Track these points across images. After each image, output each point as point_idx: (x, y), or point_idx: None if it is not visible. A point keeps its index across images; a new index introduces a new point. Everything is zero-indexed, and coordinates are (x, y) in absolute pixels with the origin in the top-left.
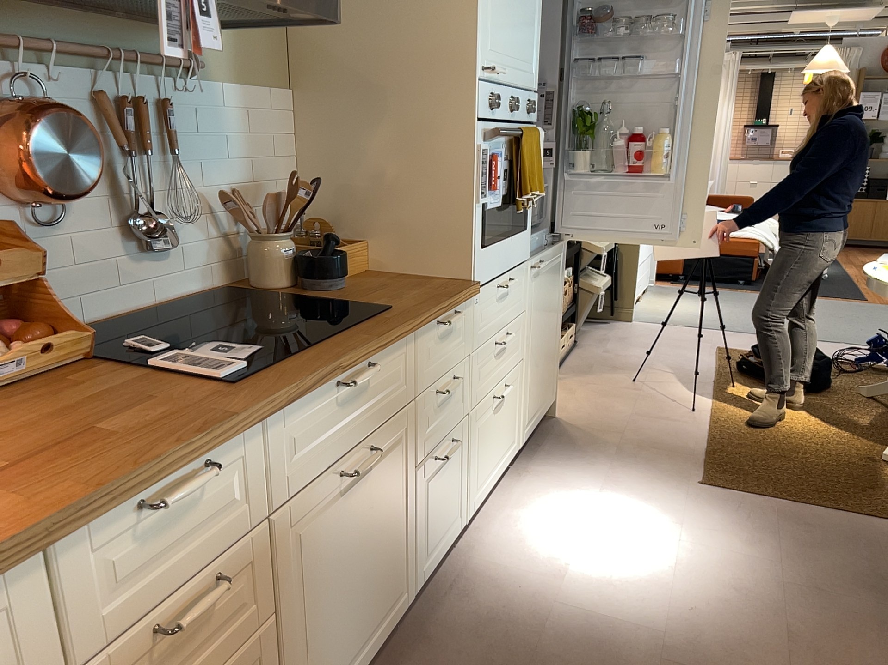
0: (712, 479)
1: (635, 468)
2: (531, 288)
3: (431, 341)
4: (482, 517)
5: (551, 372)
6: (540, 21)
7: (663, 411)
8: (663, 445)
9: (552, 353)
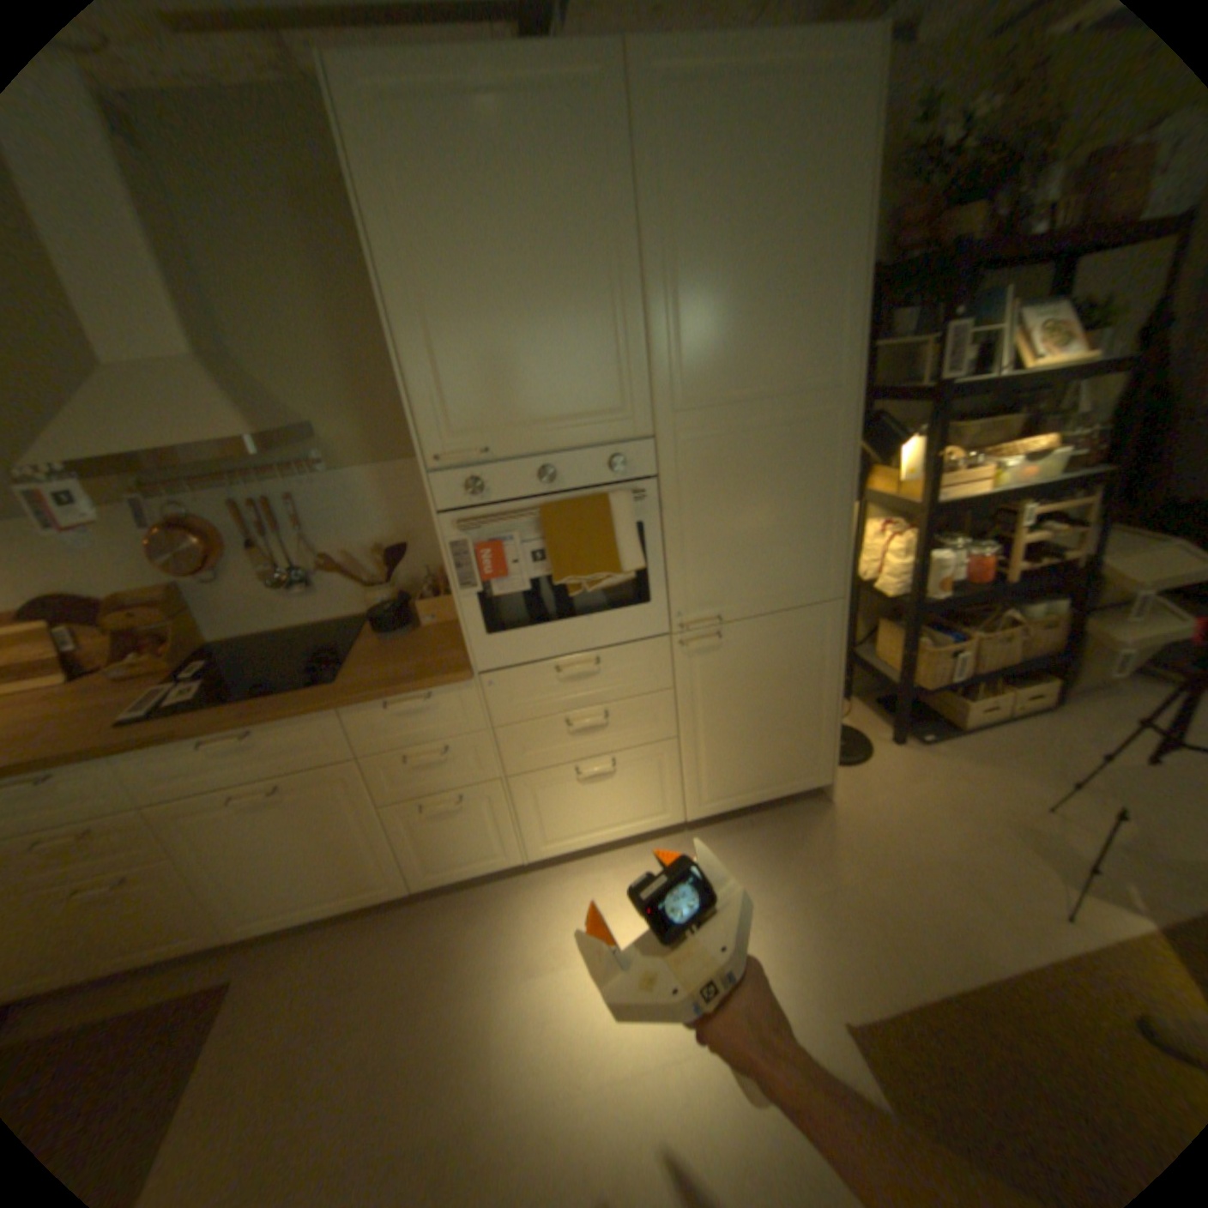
0: (878, 1042)
1: (806, 935)
2: (683, 665)
3: (379, 716)
4: (584, 864)
5: (800, 755)
6: (634, 341)
7: (1008, 889)
8: (907, 937)
9: (801, 734)
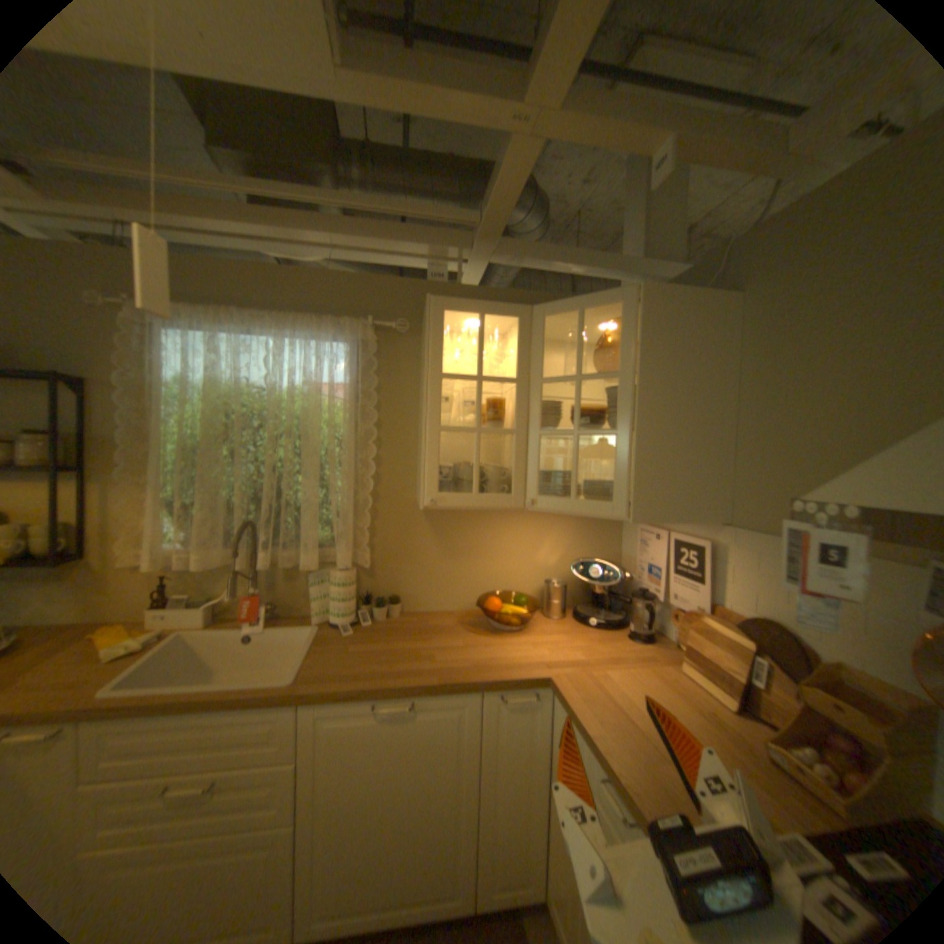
0: None
1: None
2: None
3: None
4: None
5: None
6: None
7: None
8: None
9: None
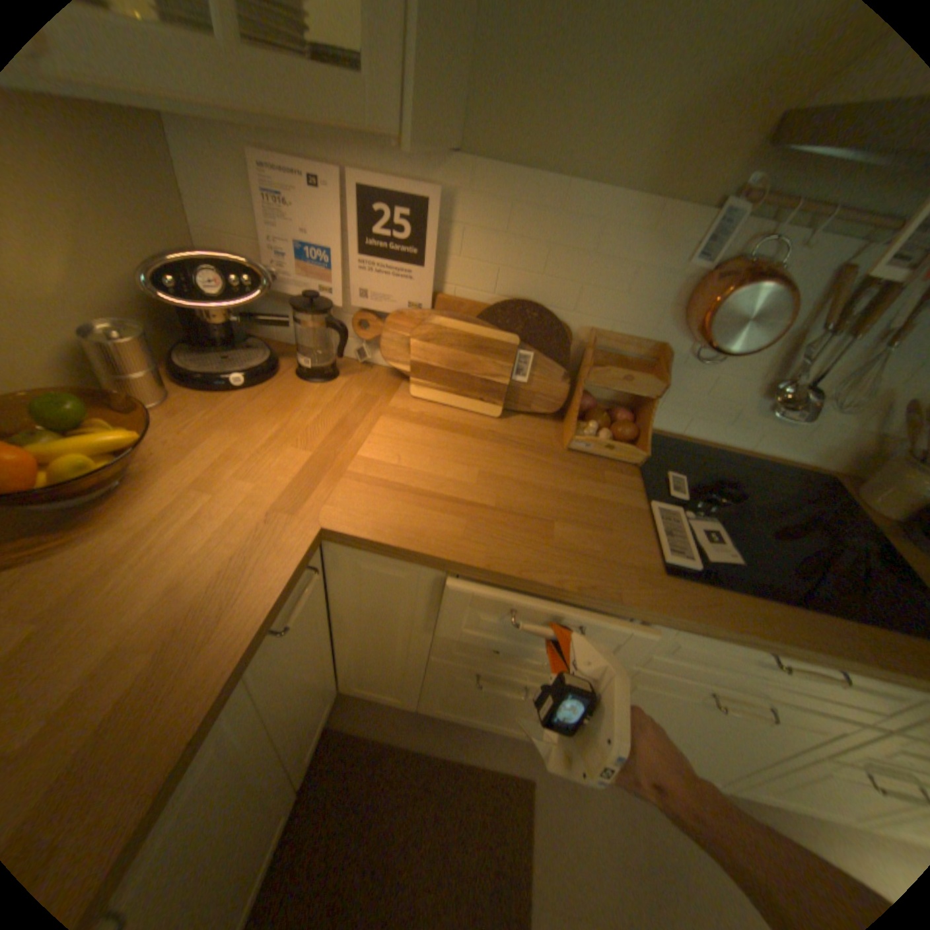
0: None
1: None
2: None
3: None
4: None
5: None
6: None
7: None
8: None
9: None
